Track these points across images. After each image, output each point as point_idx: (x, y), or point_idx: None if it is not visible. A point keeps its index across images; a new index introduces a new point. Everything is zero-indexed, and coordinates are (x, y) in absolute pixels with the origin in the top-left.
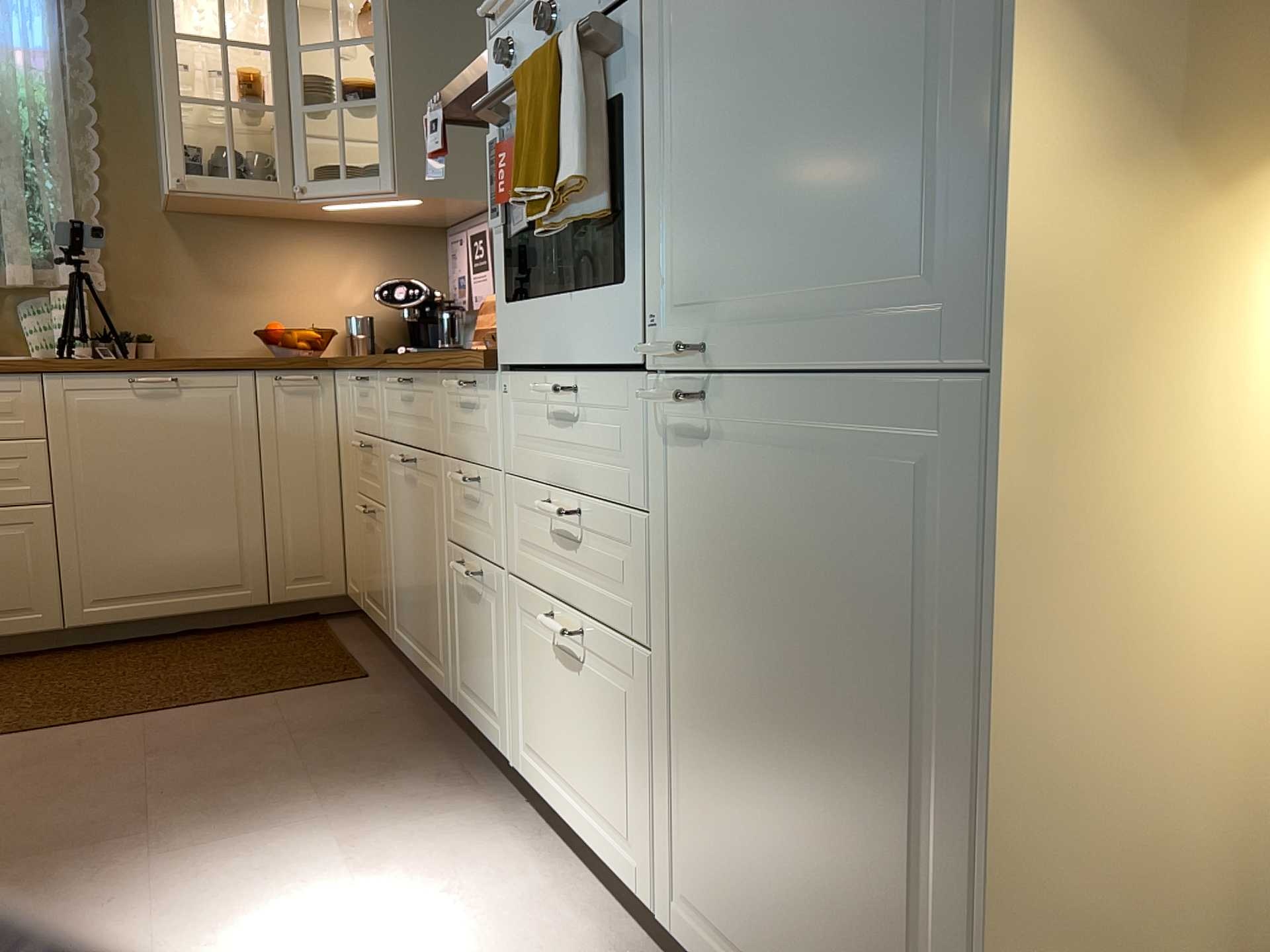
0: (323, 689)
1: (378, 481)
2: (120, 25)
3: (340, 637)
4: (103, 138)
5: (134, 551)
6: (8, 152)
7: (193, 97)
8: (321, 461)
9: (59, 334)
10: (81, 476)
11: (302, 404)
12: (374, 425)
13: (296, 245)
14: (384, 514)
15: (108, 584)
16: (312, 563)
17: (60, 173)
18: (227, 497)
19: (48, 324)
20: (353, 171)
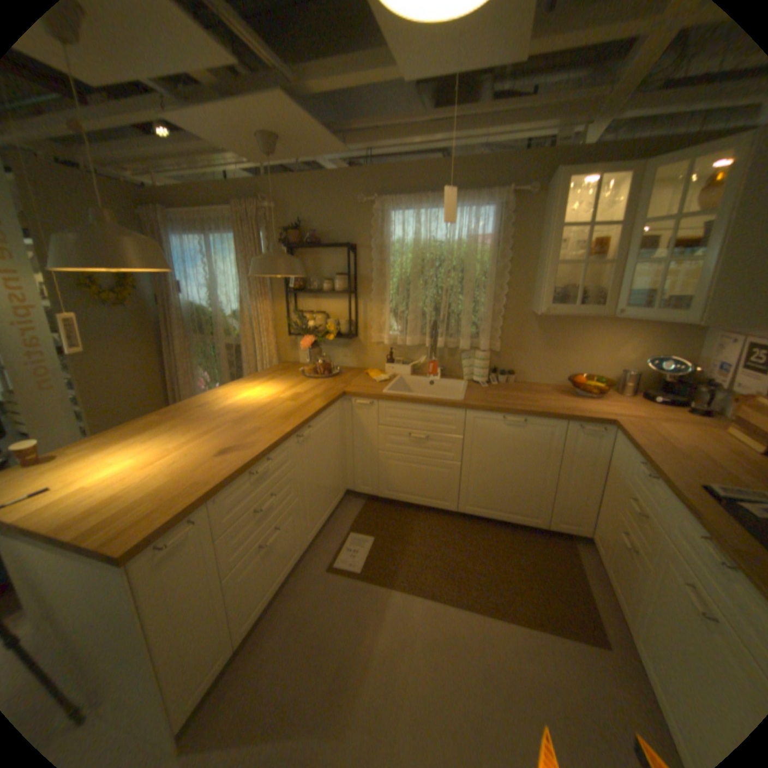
0: (581, 647)
1: (649, 544)
2: (529, 214)
3: (587, 572)
4: (510, 275)
5: (491, 490)
6: (468, 289)
7: (565, 260)
8: (596, 472)
9: (475, 371)
10: (474, 455)
11: (593, 442)
12: (657, 513)
13: (601, 328)
14: (650, 573)
15: (477, 501)
16: (577, 519)
17: (488, 298)
18: (539, 478)
19: (471, 364)
20: (657, 293)
